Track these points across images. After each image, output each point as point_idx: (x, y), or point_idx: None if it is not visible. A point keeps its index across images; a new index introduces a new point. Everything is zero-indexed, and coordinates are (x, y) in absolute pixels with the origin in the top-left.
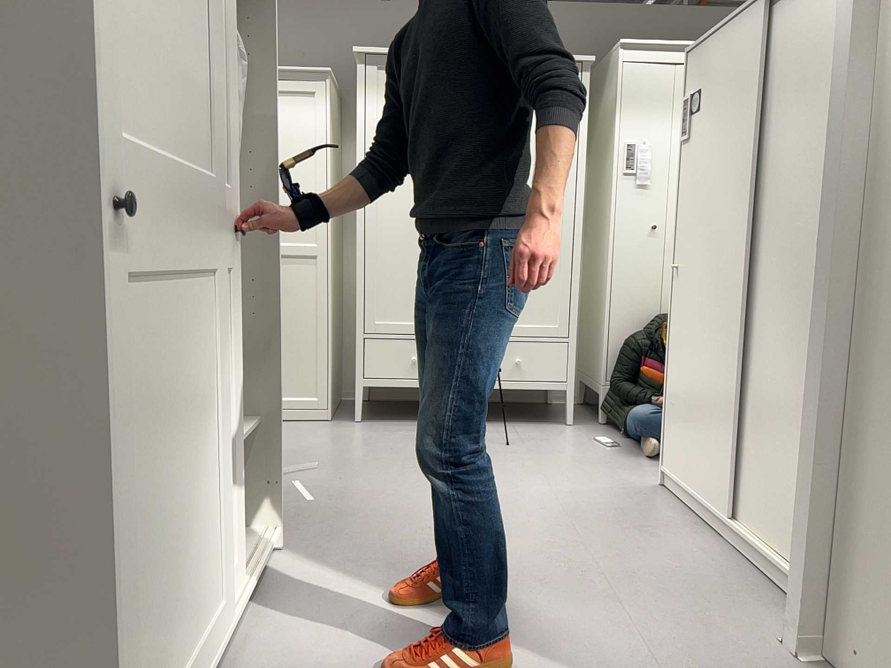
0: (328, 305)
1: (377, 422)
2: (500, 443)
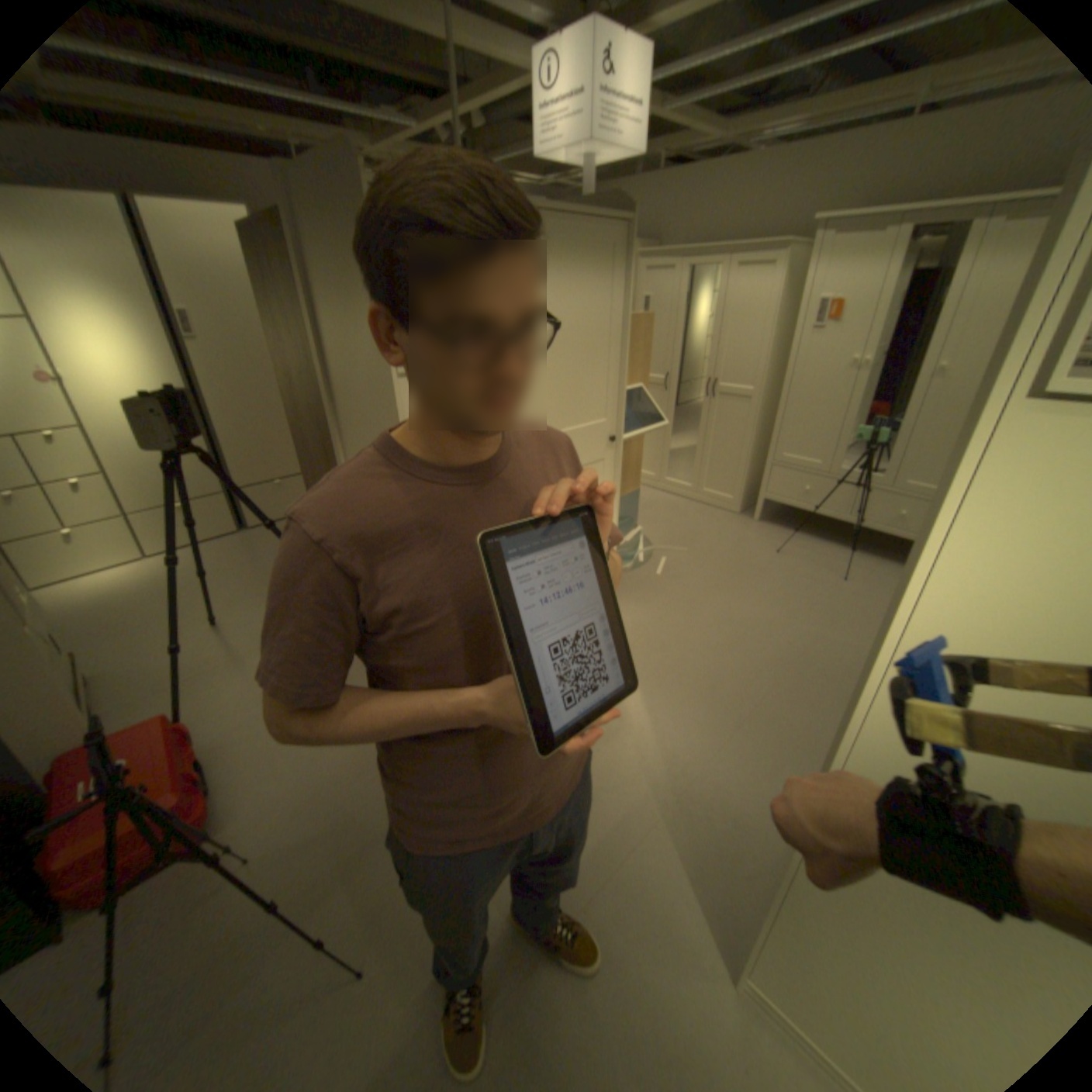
0: (752, 437)
1: (769, 527)
2: (841, 577)
